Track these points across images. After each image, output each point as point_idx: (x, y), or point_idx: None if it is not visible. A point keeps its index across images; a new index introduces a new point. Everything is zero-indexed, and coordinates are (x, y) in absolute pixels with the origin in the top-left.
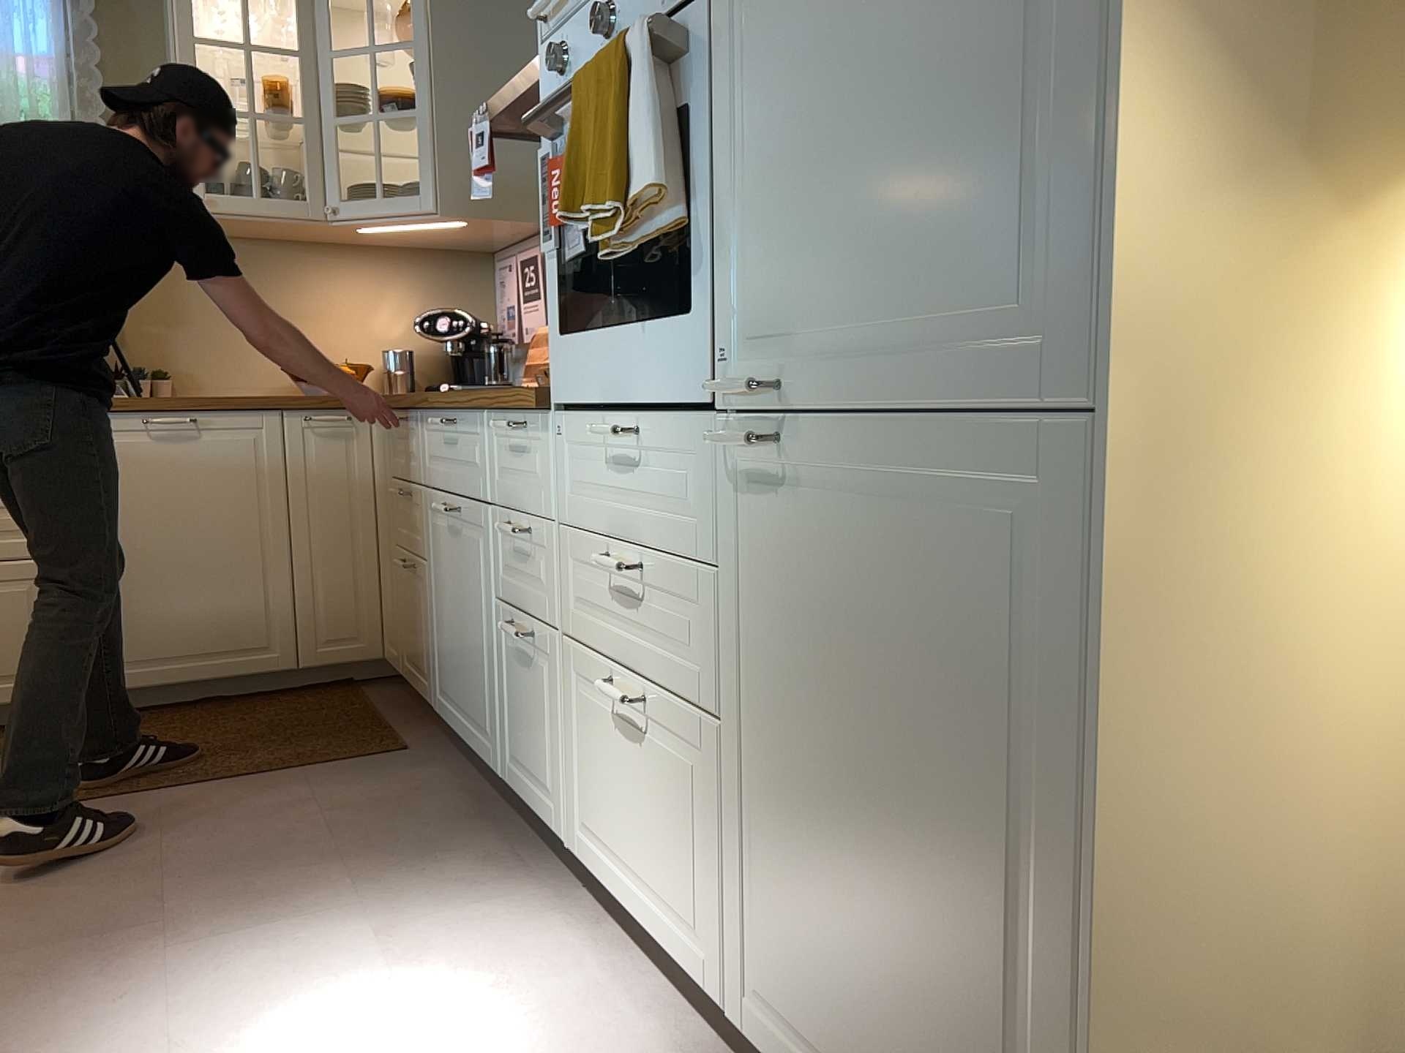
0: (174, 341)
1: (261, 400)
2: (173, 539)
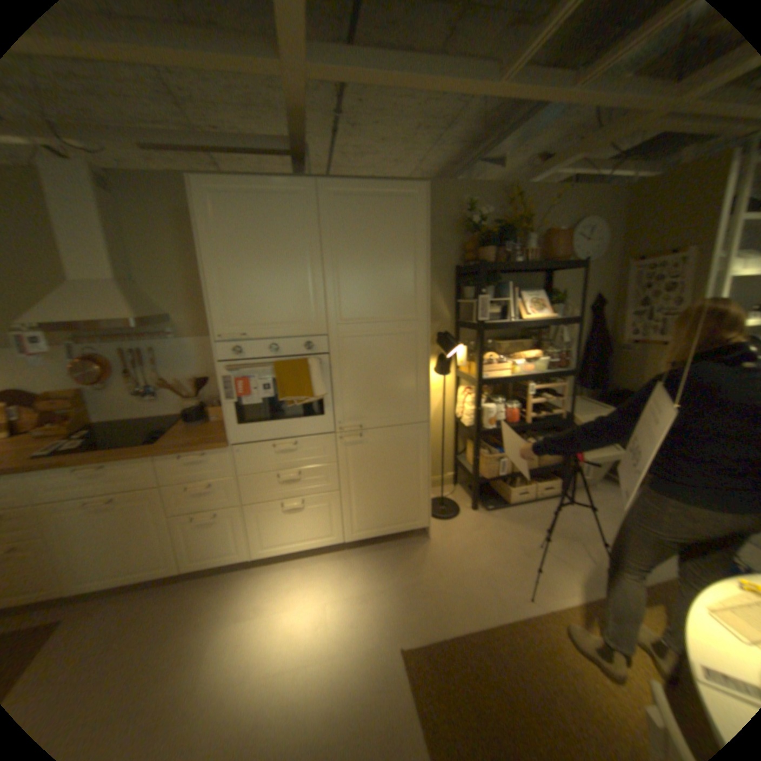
0: None
1: None
2: None
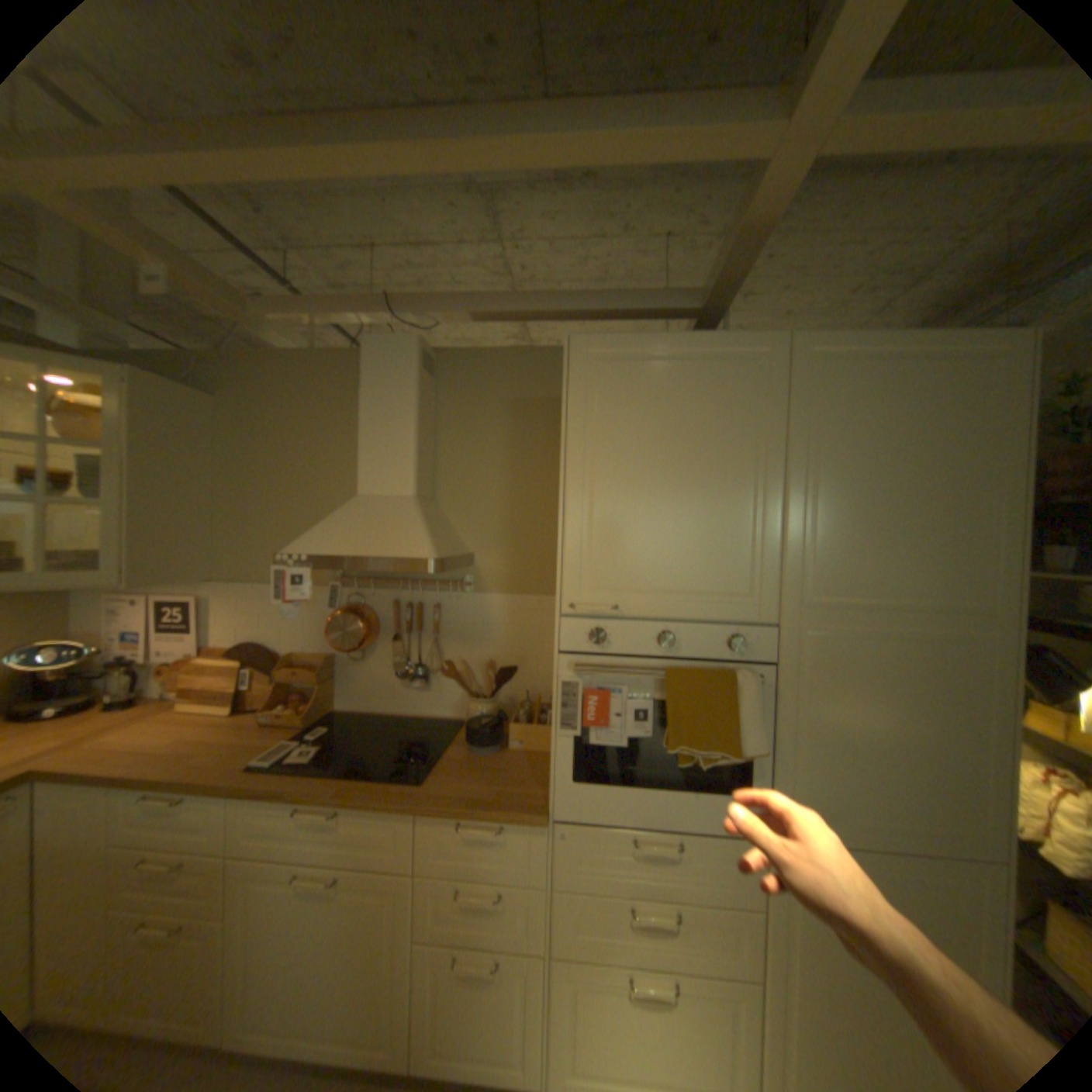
0: None
1: None
2: None
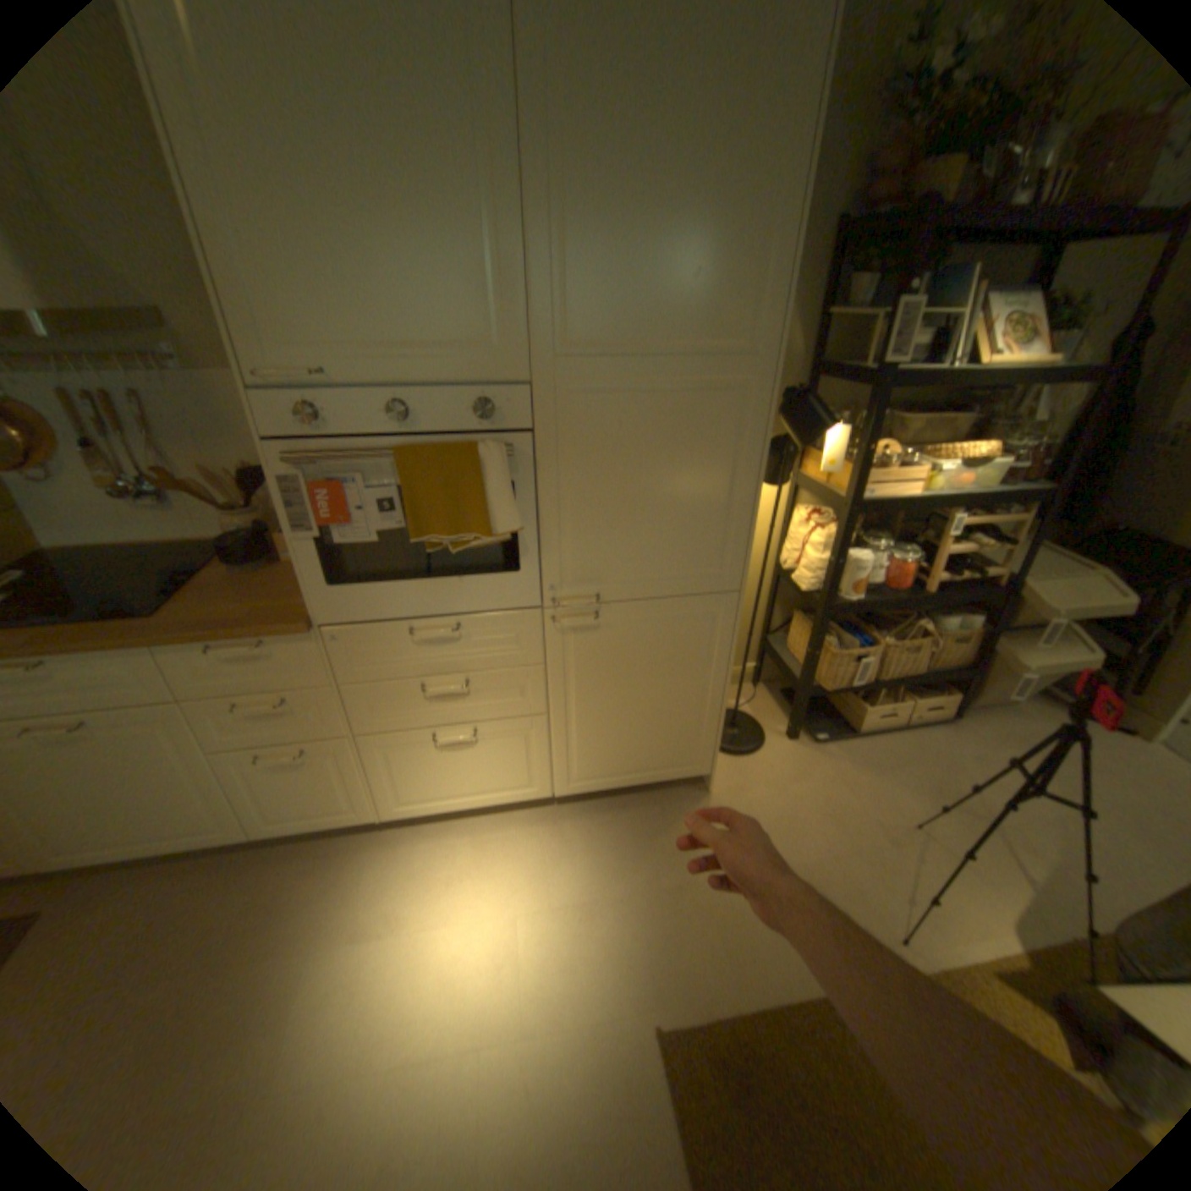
0: None
1: None
2: None
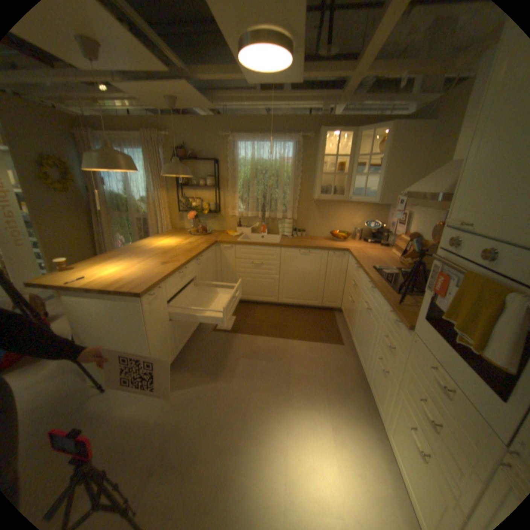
0: (307, 223)
1: (324, 248)
2: (300, 276)
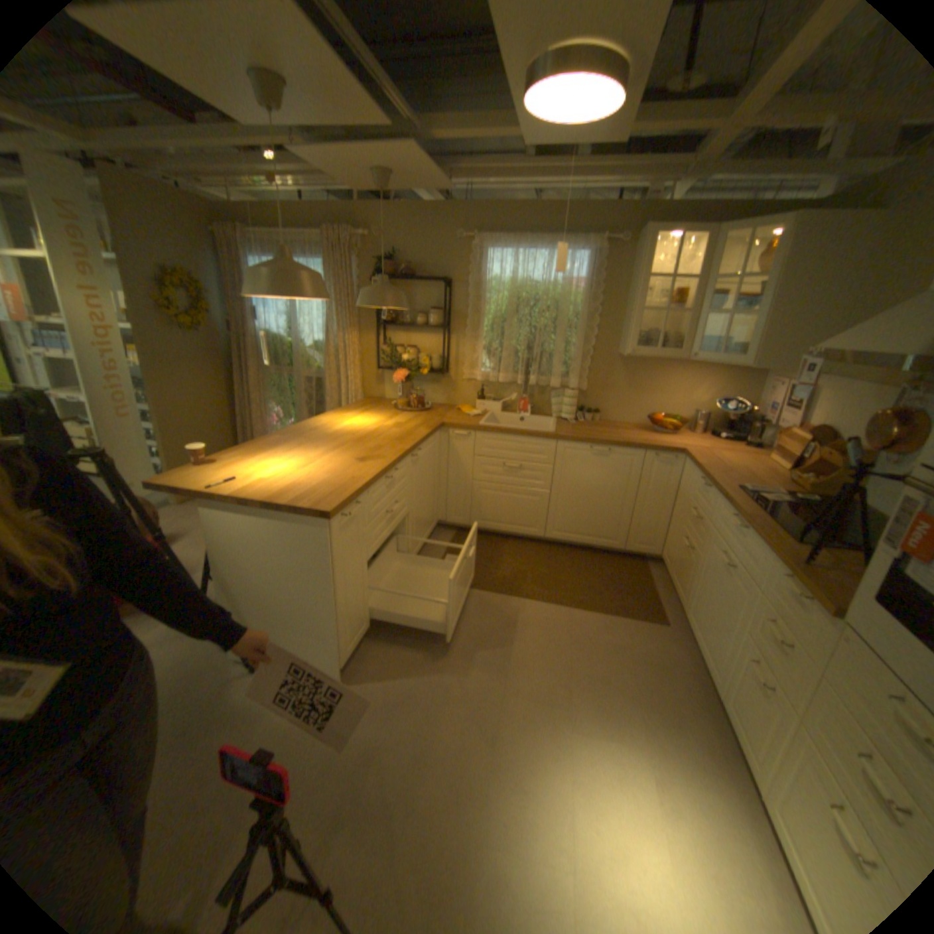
0: (605, 397)
1: (638, 445)
2: (590, 493)
